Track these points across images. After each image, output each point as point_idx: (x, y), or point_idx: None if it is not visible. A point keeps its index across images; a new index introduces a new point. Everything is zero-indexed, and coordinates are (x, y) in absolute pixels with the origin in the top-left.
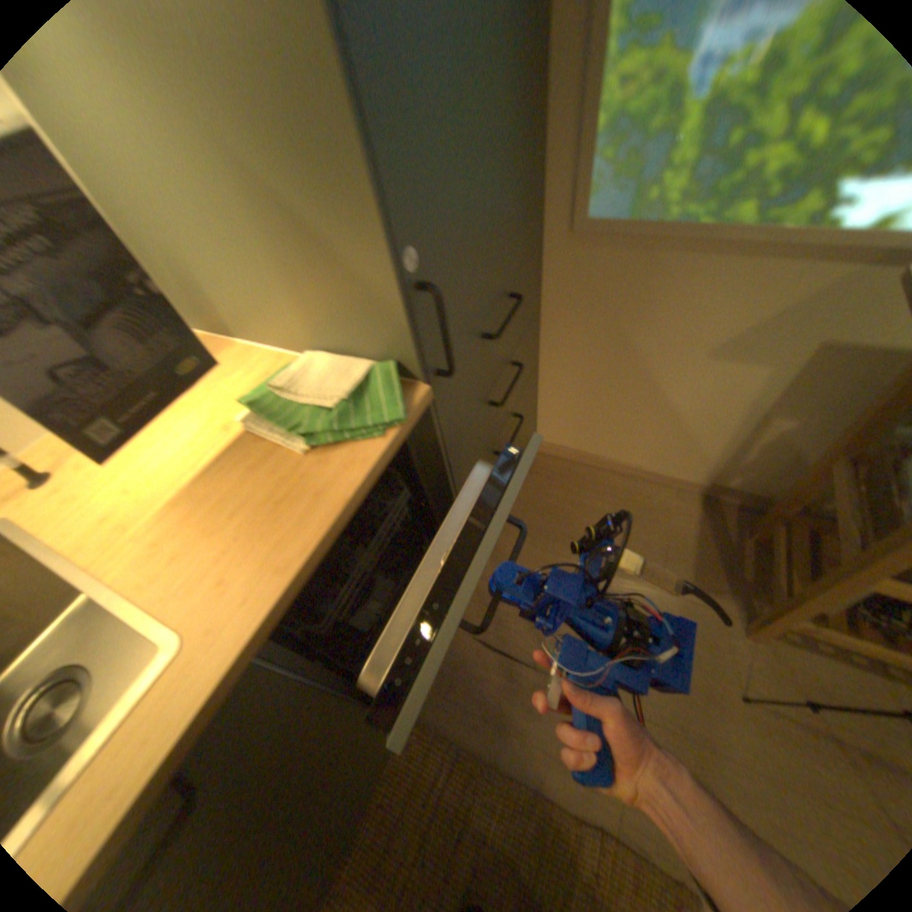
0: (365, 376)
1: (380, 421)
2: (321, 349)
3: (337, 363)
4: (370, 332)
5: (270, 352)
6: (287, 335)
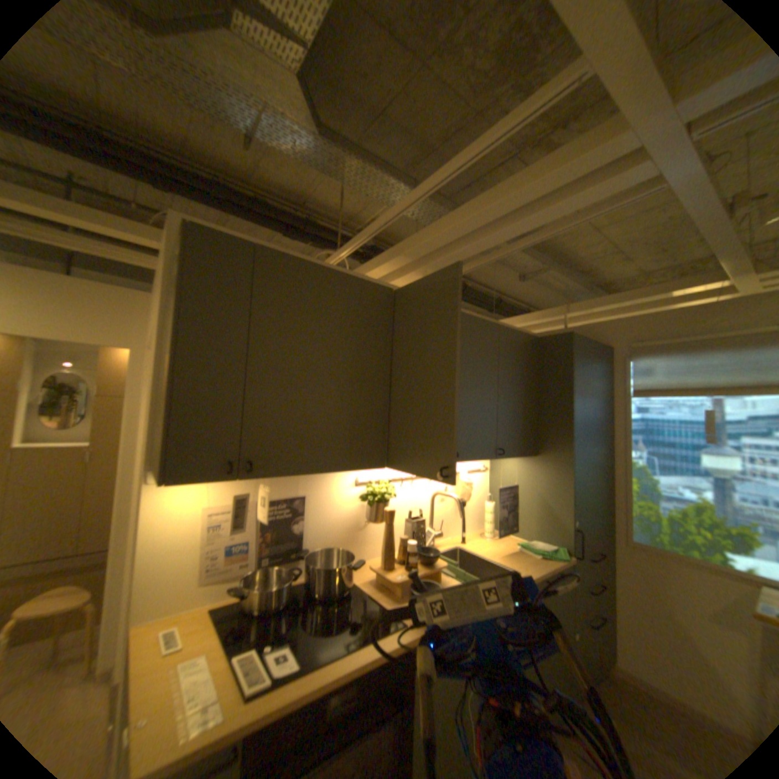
0: (557, 550)
1: (563, 560)
2: (541, 542)
3: (547, 546)
4: (560, 540)
5: (521, 540)
6: (529, 536)
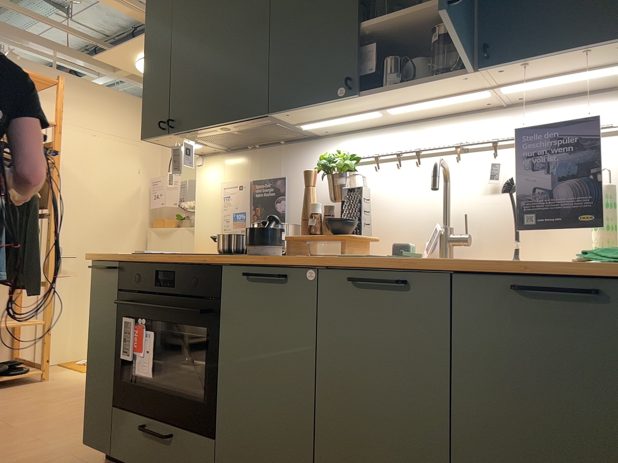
0: None
1: None
2: None
3: None
4: None
5: None
6: None
